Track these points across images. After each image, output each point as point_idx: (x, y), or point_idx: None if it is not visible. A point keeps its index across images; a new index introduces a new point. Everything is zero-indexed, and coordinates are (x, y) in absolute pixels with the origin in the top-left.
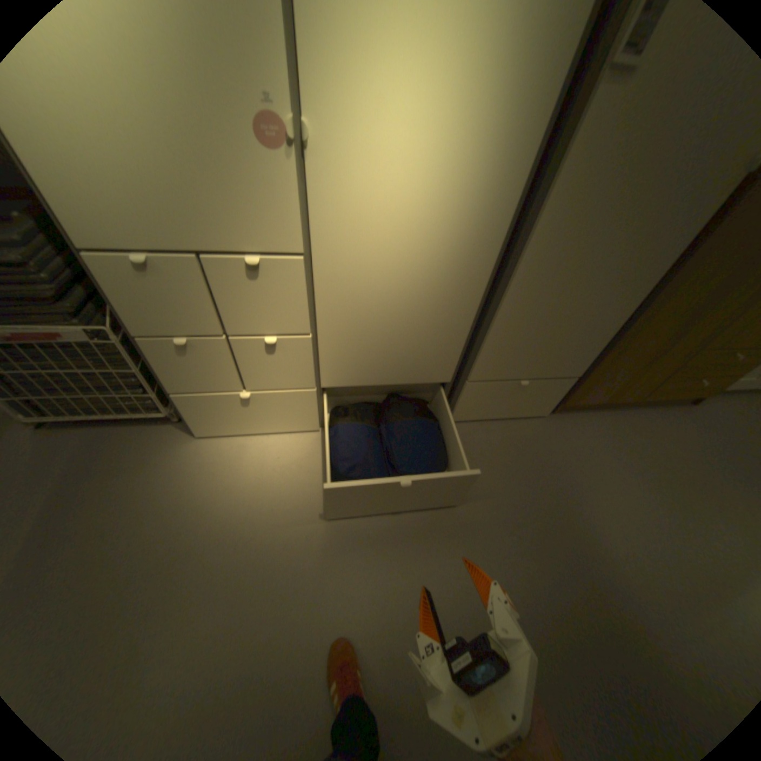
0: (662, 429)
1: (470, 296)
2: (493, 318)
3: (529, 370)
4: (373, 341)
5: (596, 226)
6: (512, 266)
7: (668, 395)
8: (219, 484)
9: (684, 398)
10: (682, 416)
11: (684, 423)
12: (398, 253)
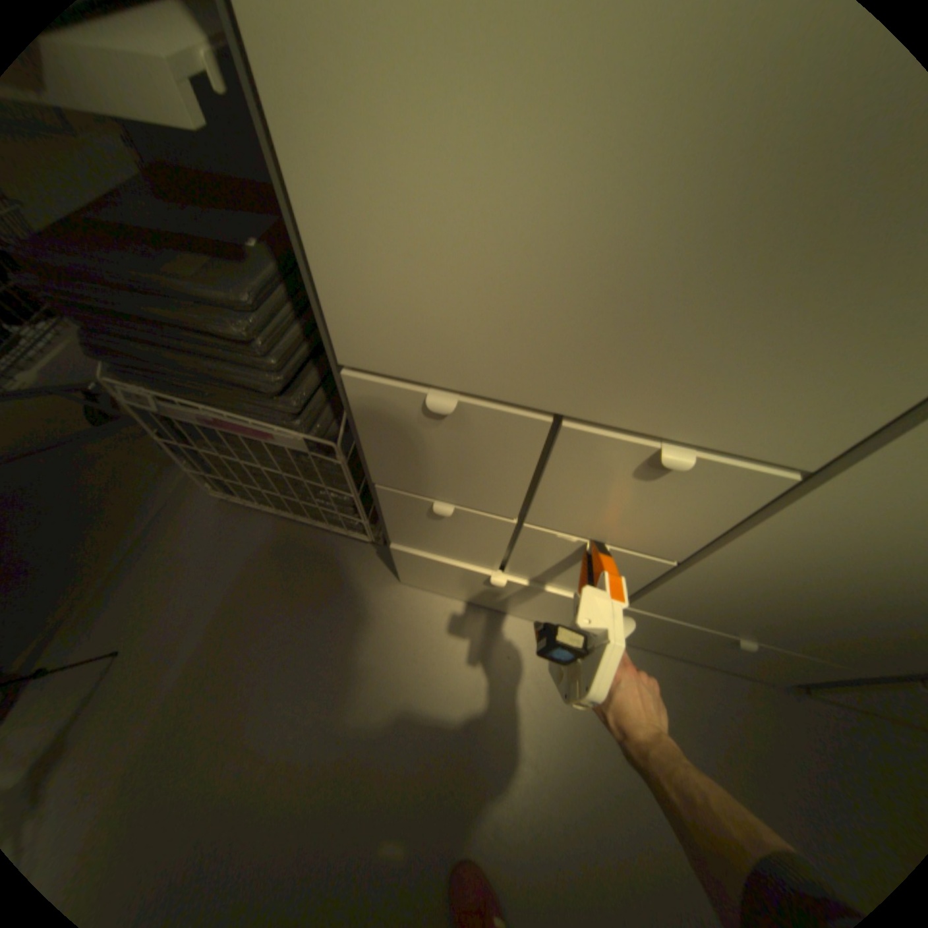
0: None
1: None
2: None
3: None
4: (799, 603)
5: None
6: None
7: None
8: (420, 672)
9: None
10: None
11: None
12: None
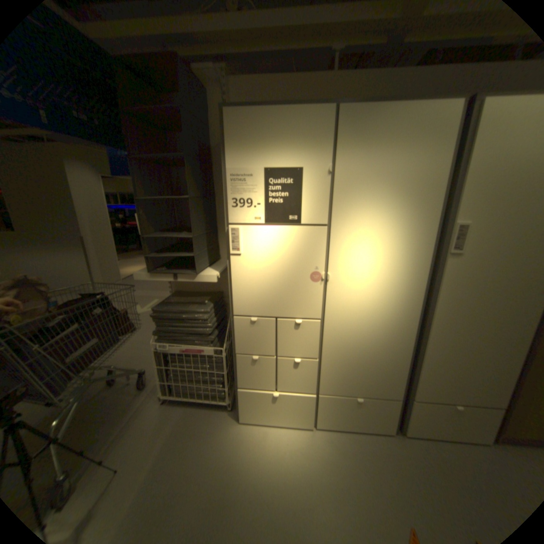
0: None
1: (407, 343)
2: (424, 357)
3: (461, 398)
4: (352, 366)
5: (472, 310)
6: (429, 328)
7: None
8: (251, 457)
9: None
10: None
11: None
12: (365, 320)
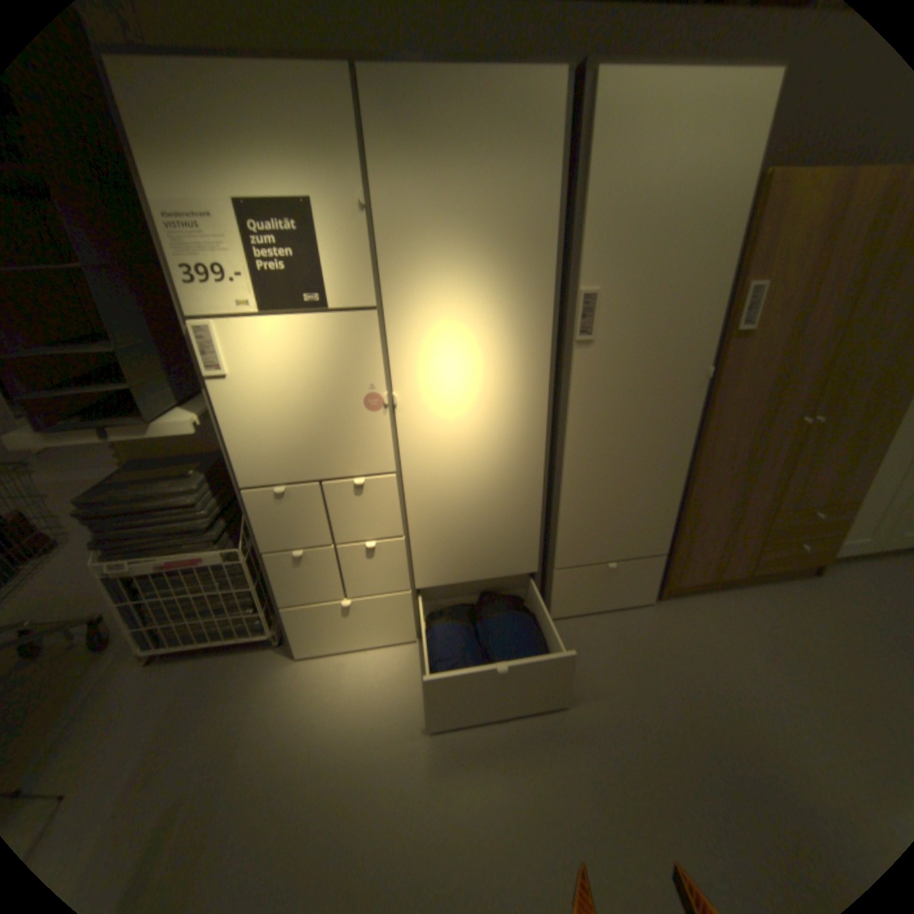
0: (787, 607)
1: (532, 488)
2: (558, 505)
3: (612, 551)
4: (458, 537)
5: (614, 425)
6: (560, 462)
7: (776, 566)
8: (318, 706)
9: (798, 568)
10: (807, 591)
11: (812, 597)
12: (466, 463)
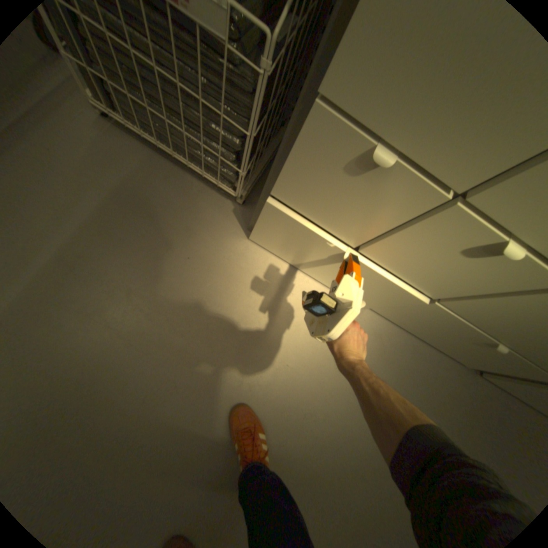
0: None
1: None
2: None
3: None
4: None
5: None
6: None
7: None
8: (252, 304)
9: None
10: None
11: None
12: None
